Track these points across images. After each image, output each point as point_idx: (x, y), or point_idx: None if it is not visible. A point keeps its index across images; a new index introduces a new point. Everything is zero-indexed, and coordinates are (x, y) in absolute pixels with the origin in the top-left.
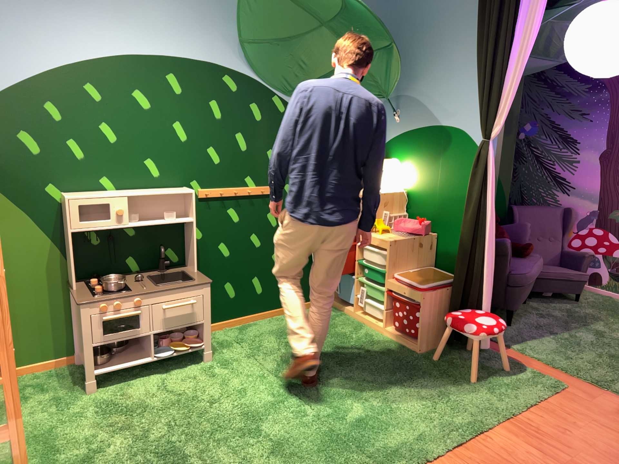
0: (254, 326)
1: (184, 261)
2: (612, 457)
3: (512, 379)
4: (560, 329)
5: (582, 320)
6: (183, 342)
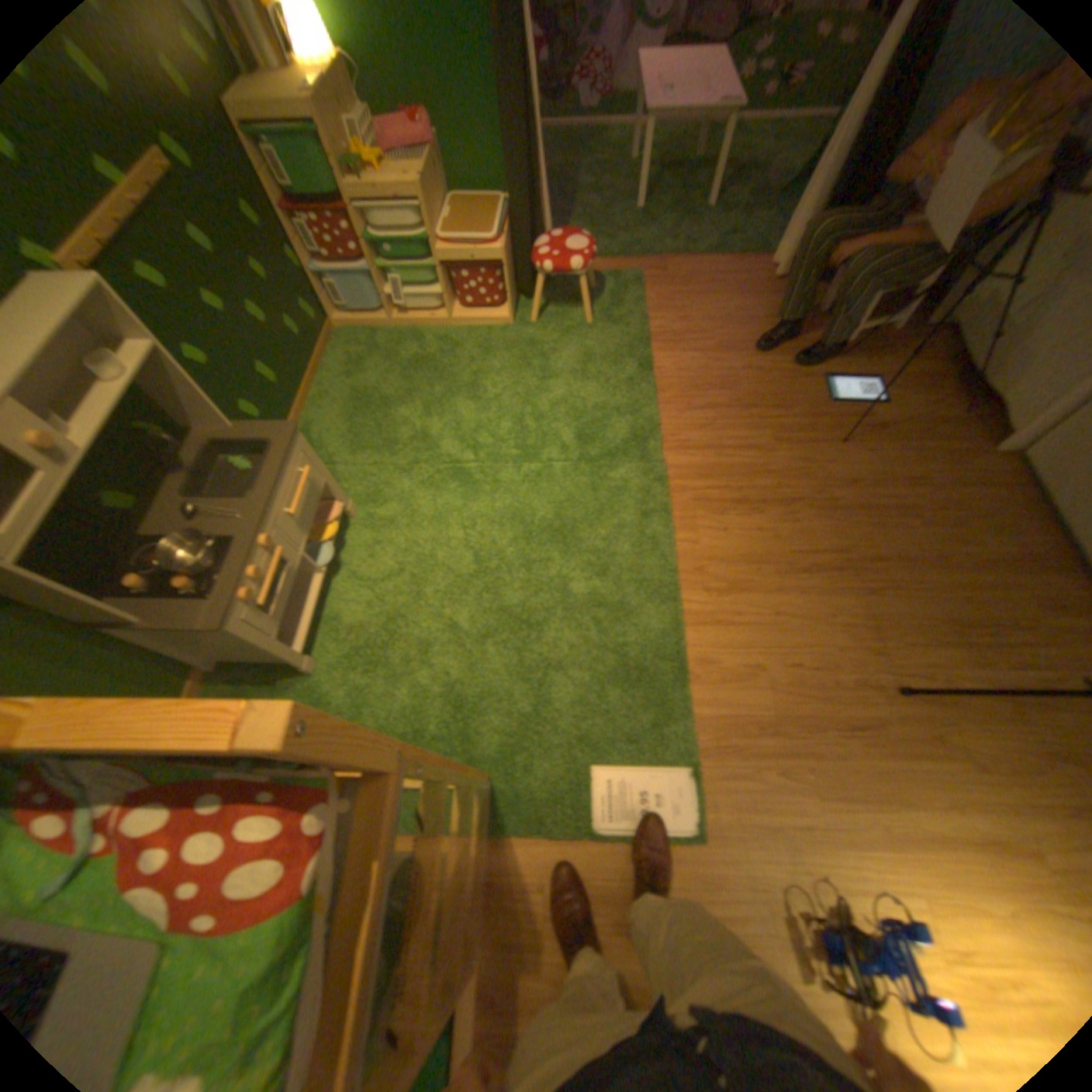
0: (310, 428)
1: (170, 423)
2: (726, 321)
3: (611, 298)
4: (566, 206)
5: (568, 182)
6: (319, 523)
